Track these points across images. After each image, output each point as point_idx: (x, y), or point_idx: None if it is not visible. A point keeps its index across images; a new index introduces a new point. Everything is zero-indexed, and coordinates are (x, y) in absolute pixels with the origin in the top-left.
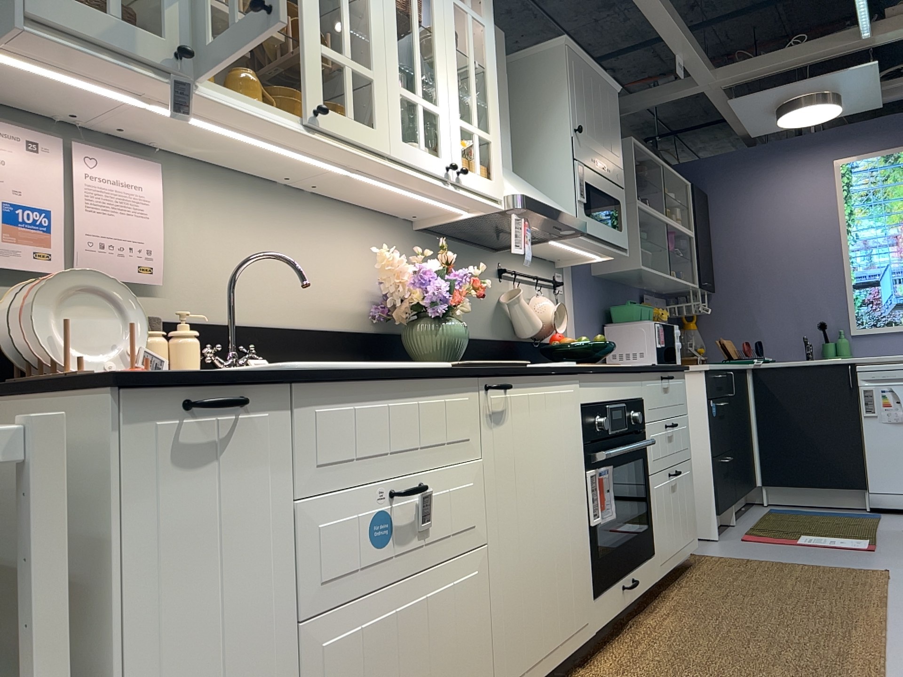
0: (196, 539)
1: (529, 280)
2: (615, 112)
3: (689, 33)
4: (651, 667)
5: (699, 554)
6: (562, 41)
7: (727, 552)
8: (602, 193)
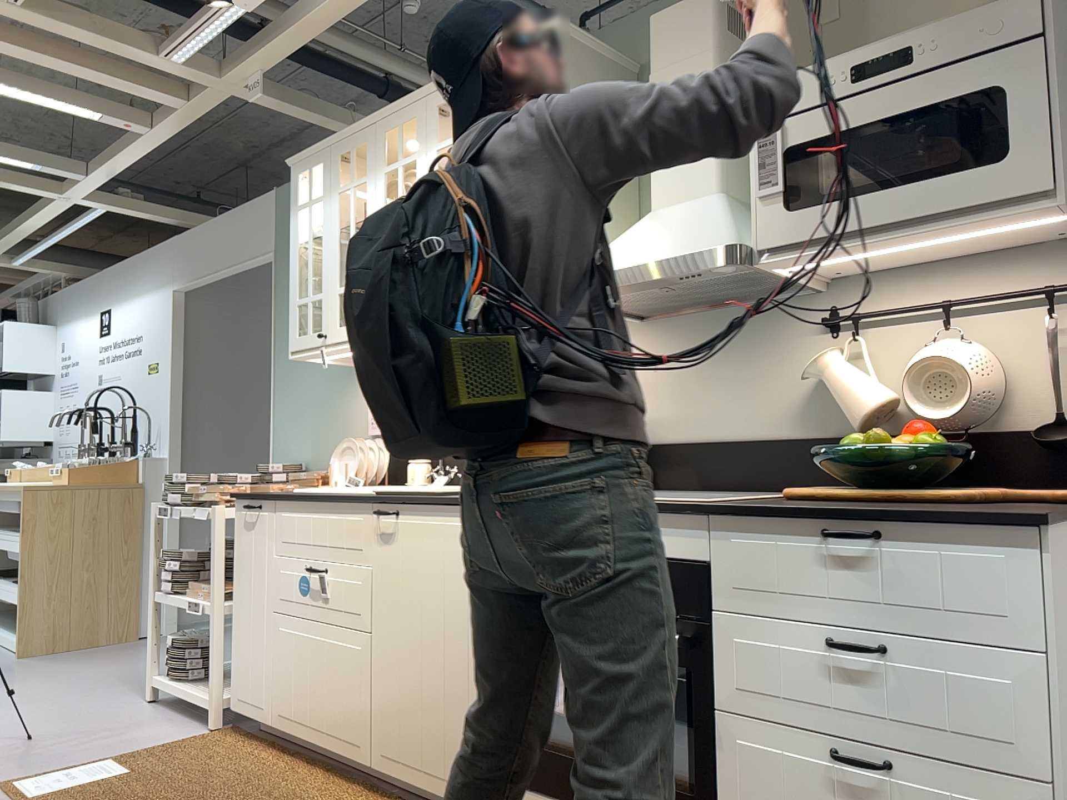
0: (249, 558)
1: (935, 312)
2: None
3: None
4: None
5: None
6: None
7: None
8: (885, 123)
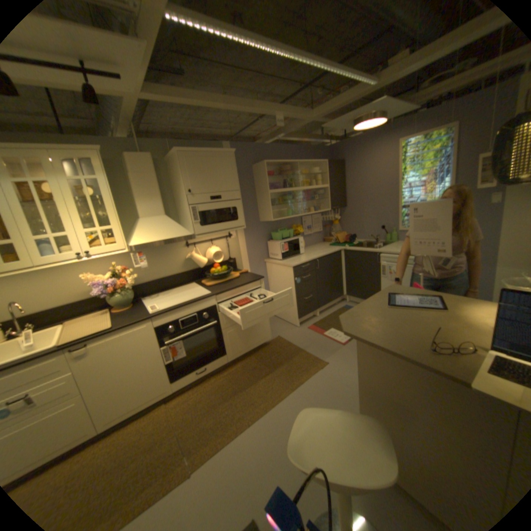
0: None
1: (208, 241)
2: (229, 165)
3: (275, 105)
4: (183, 409)
5: (280, 338)
6: (174, 150)
7: (291, 338)
8: (218, 210)
